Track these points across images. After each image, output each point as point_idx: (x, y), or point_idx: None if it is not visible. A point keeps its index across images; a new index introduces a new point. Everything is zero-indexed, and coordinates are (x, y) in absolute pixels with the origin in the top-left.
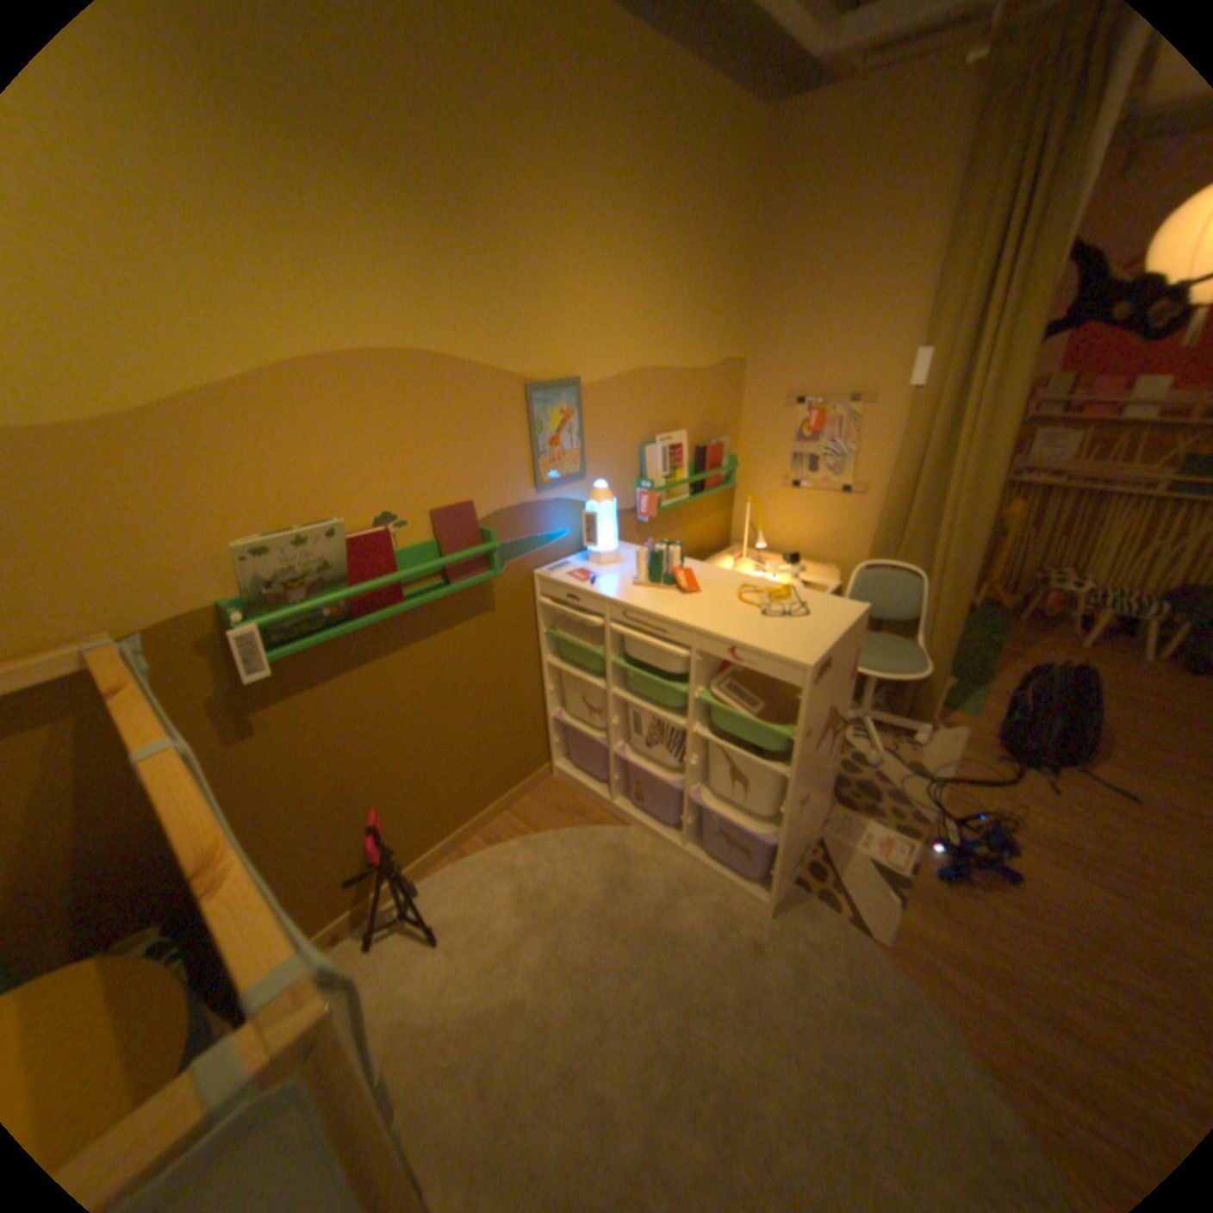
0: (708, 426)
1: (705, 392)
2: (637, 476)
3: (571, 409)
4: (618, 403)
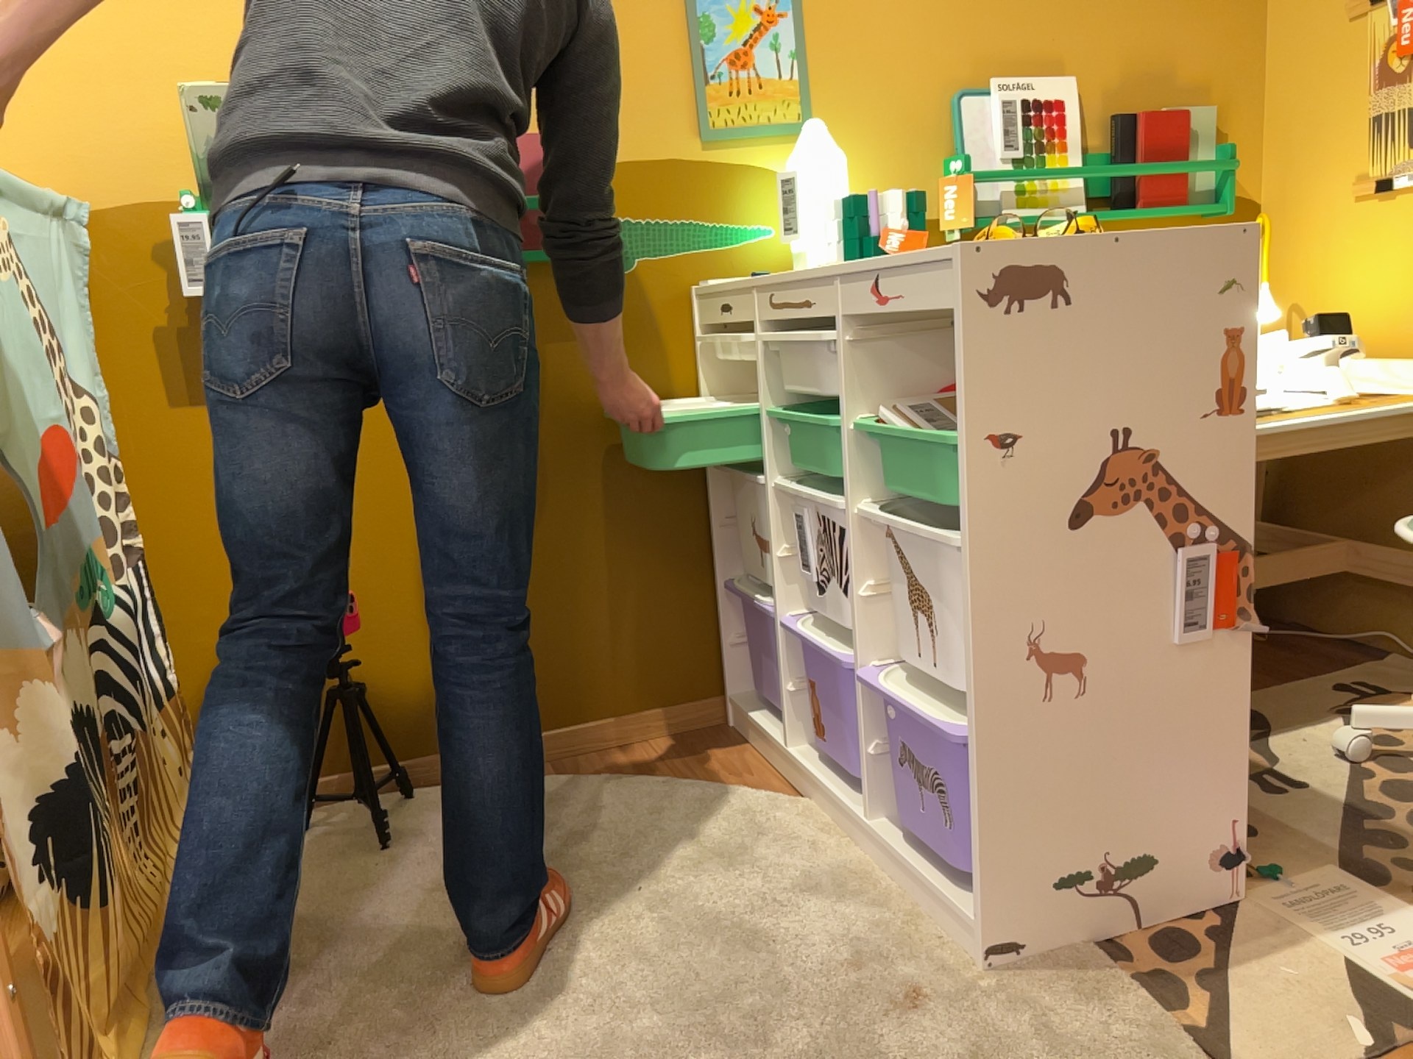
0: (1155, 82)
1: (1137, 11)
2: (947, 154)
3: (779, 7)
4: (893, 9)
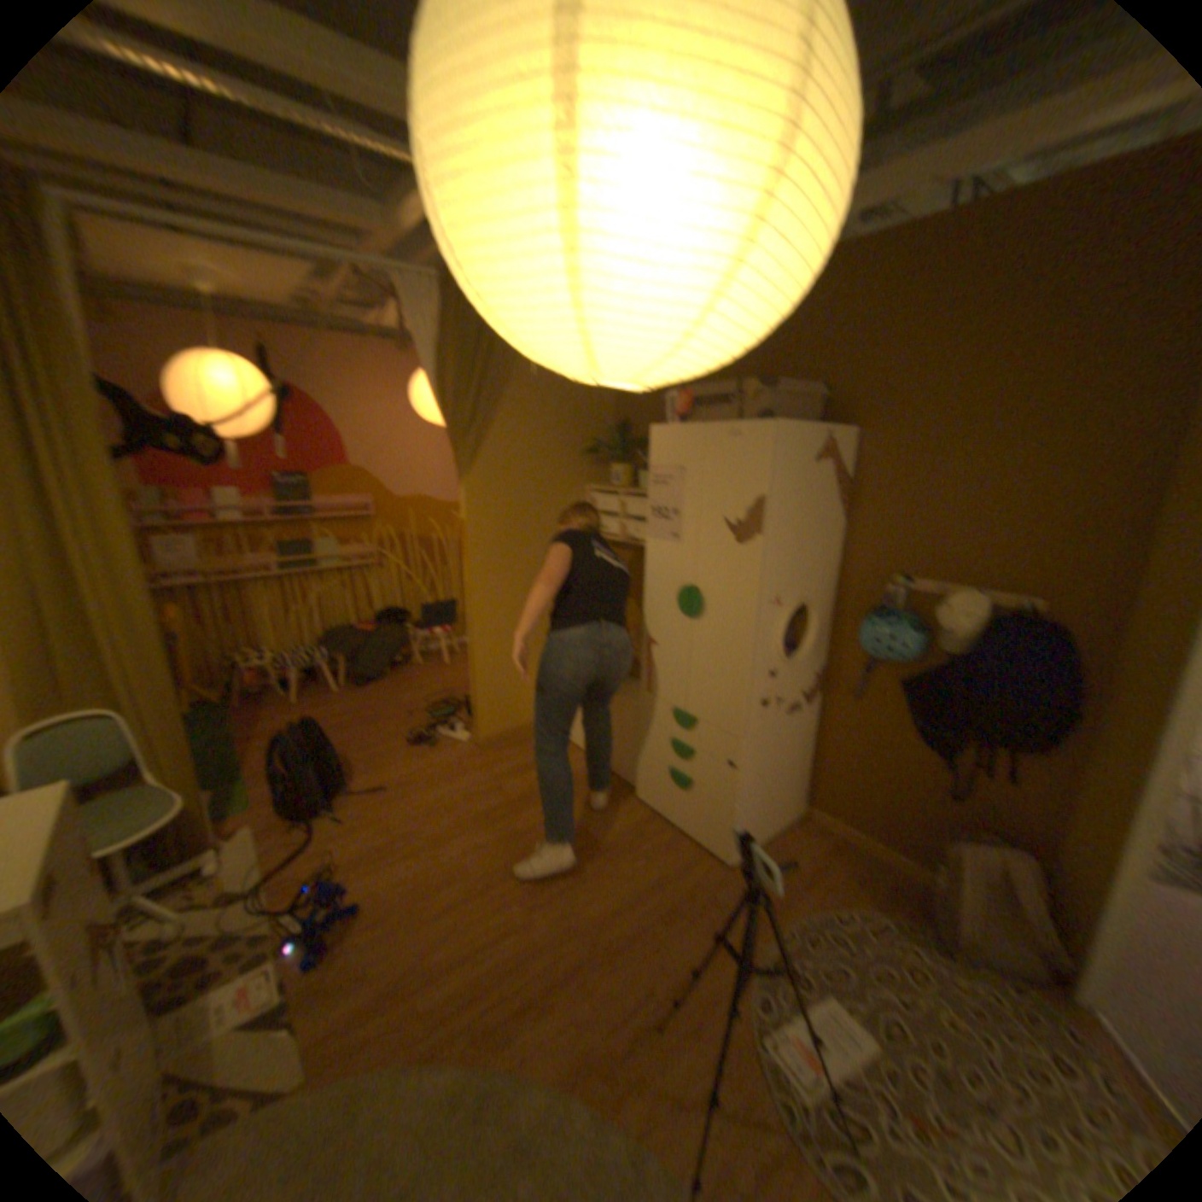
0: None
1: None
2: None
3: None
4: None
